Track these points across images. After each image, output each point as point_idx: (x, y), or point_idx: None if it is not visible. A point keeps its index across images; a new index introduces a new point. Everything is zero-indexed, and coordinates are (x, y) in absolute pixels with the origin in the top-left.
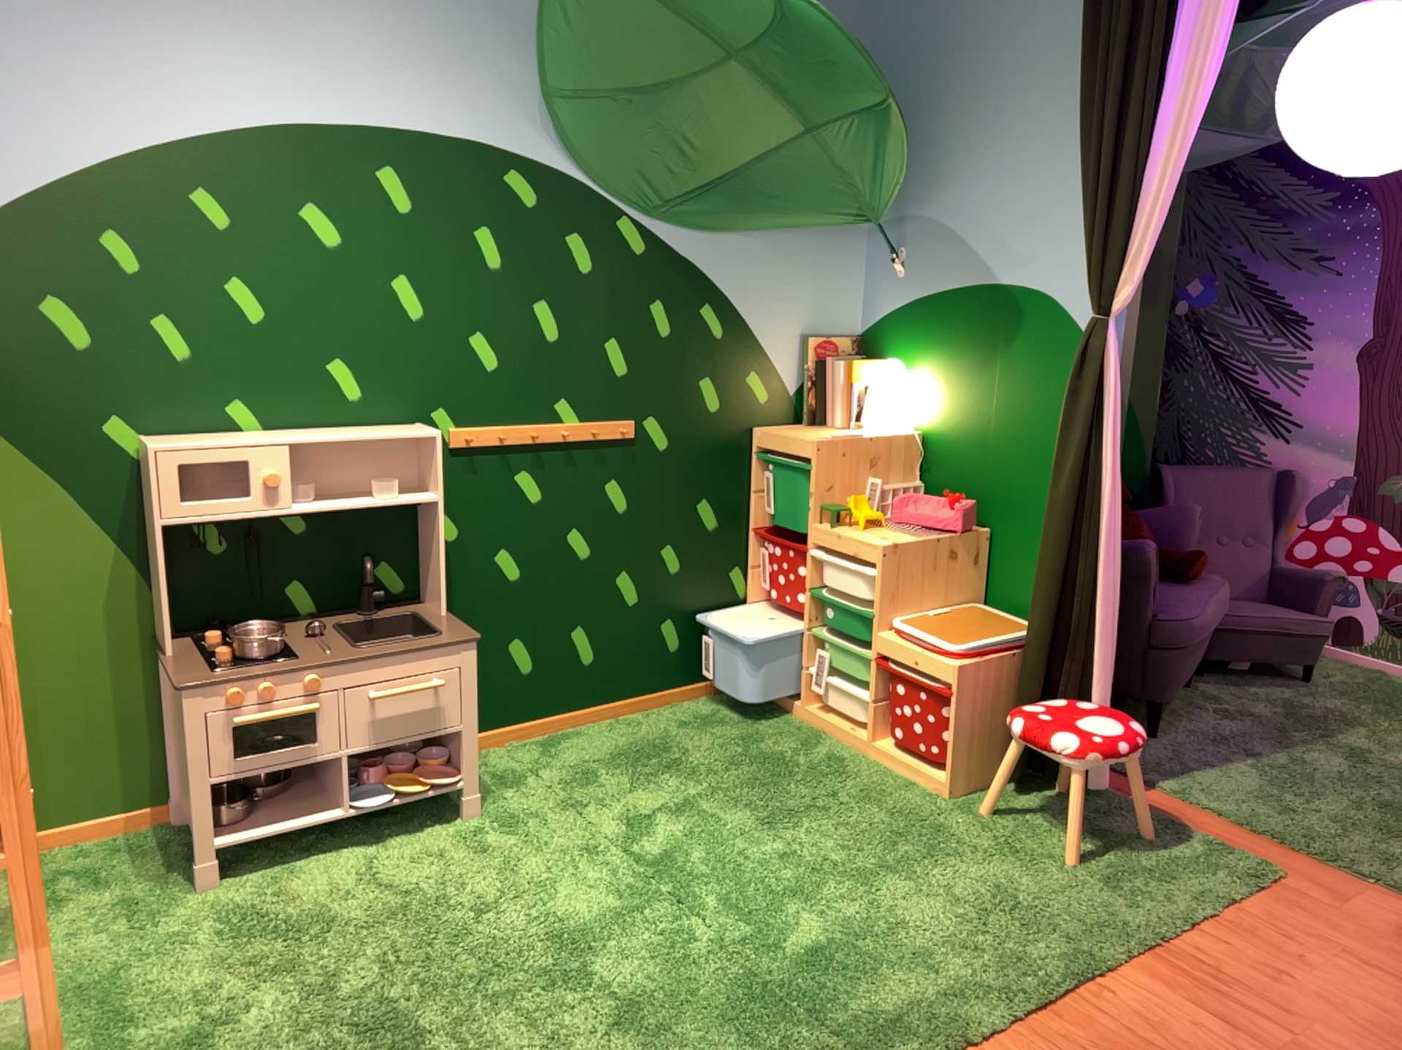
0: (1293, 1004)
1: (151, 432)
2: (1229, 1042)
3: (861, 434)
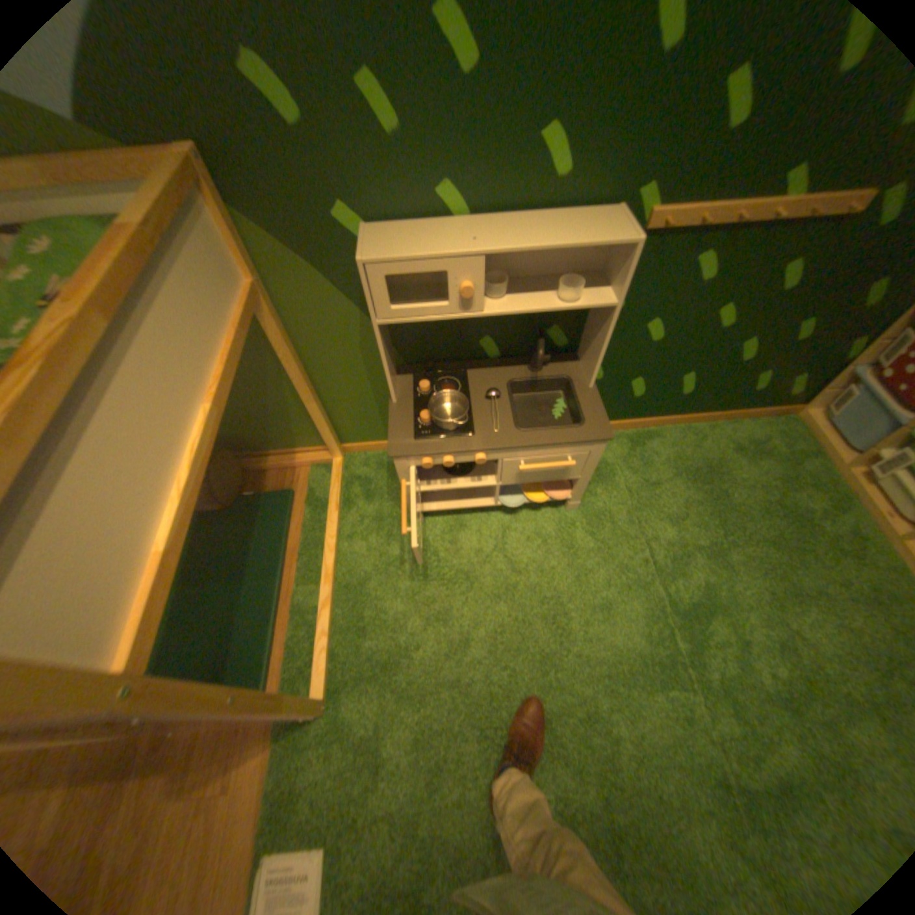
0: None
1: (371, 218)
2: None
3: None
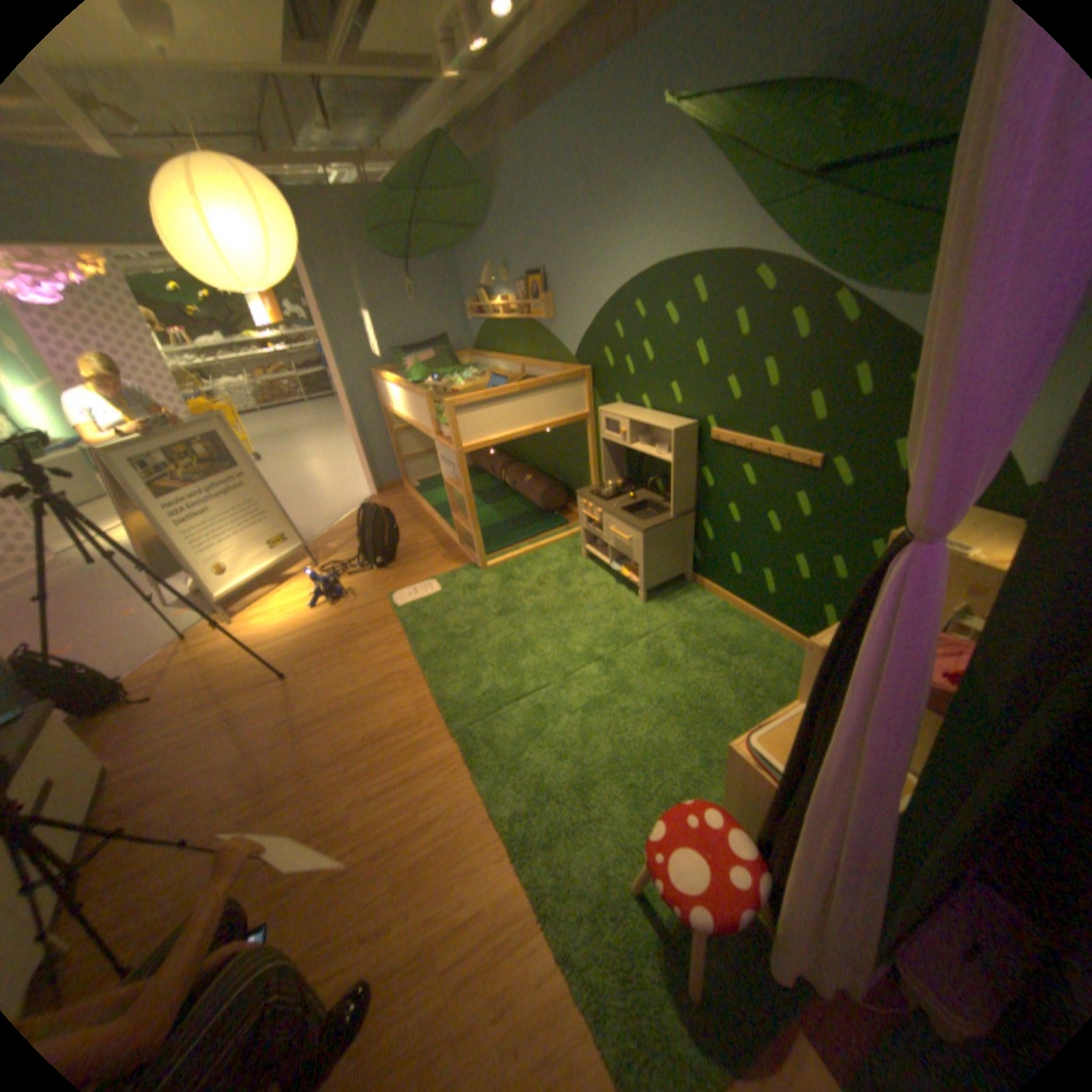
0: (465, 1000)
1: (623, 403)
2: (443, 920)
3: (982, 556)
